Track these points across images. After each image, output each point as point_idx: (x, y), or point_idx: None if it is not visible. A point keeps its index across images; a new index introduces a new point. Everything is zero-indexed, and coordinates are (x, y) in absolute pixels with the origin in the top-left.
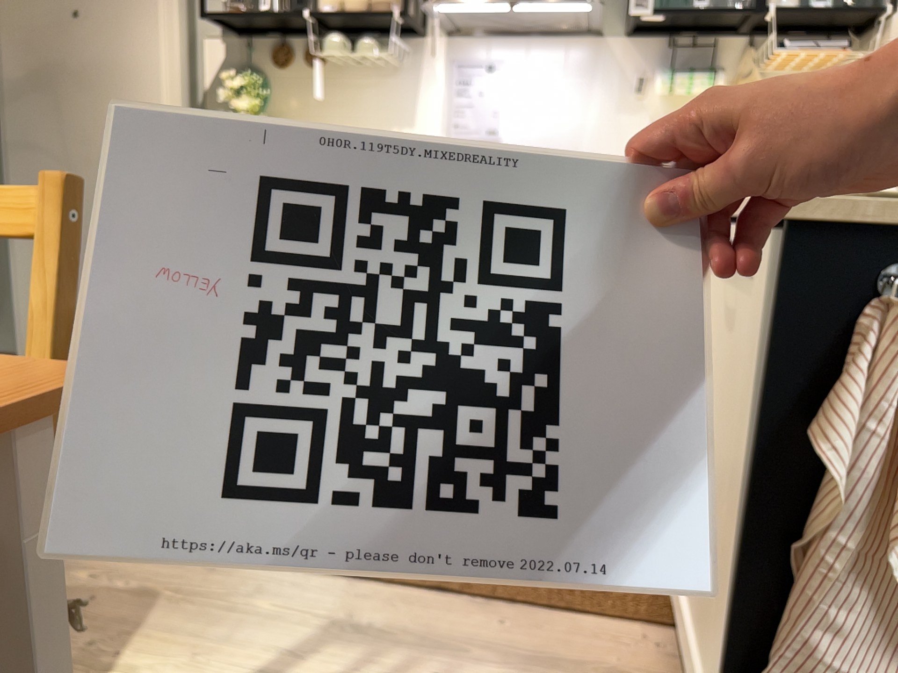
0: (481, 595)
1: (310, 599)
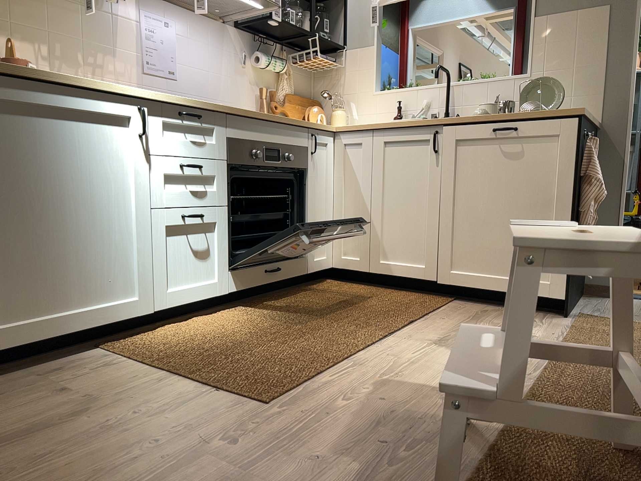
0: (416, 314)
1: (403, 342)
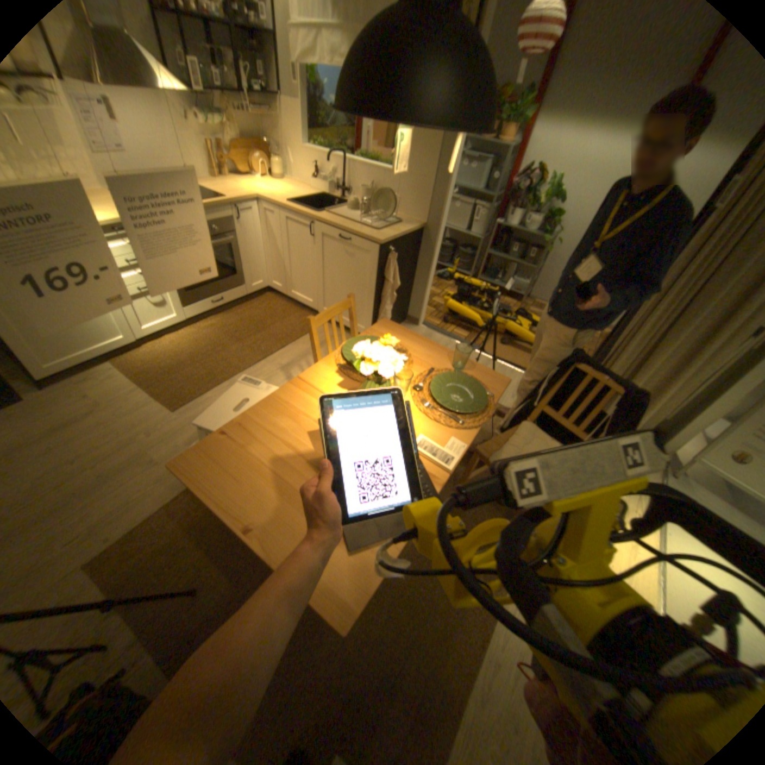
0: (290, 341)
1: (264, 368)
